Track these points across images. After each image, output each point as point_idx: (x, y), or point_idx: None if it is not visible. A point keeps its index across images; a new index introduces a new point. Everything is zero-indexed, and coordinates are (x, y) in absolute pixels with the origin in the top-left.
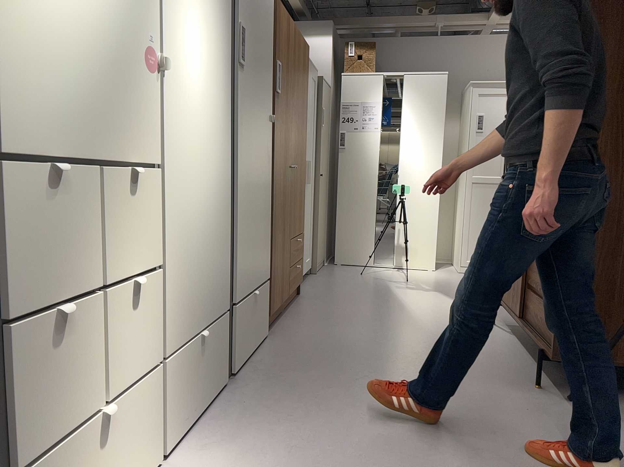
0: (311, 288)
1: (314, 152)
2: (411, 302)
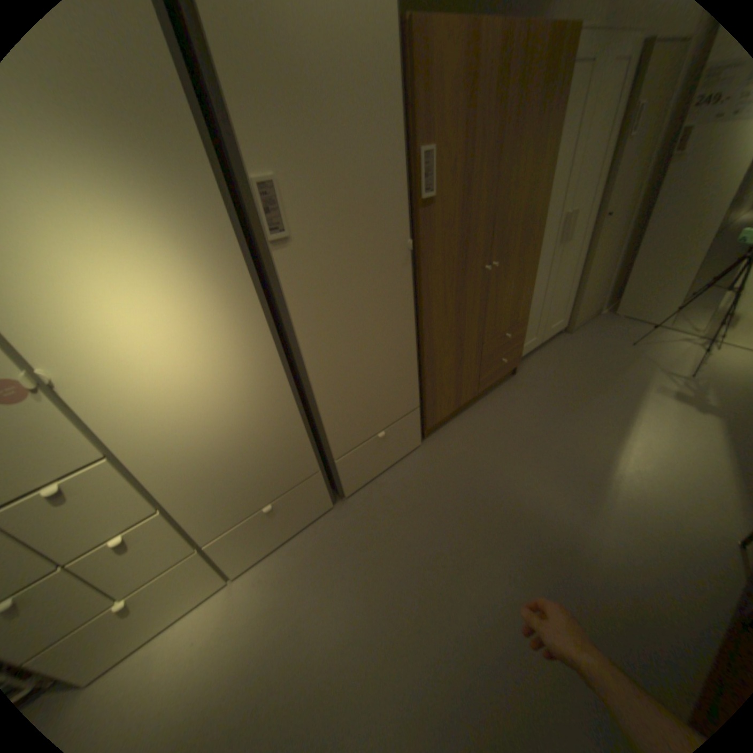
0: (542, 362)
1: (602, 186)
2: (647, 433)
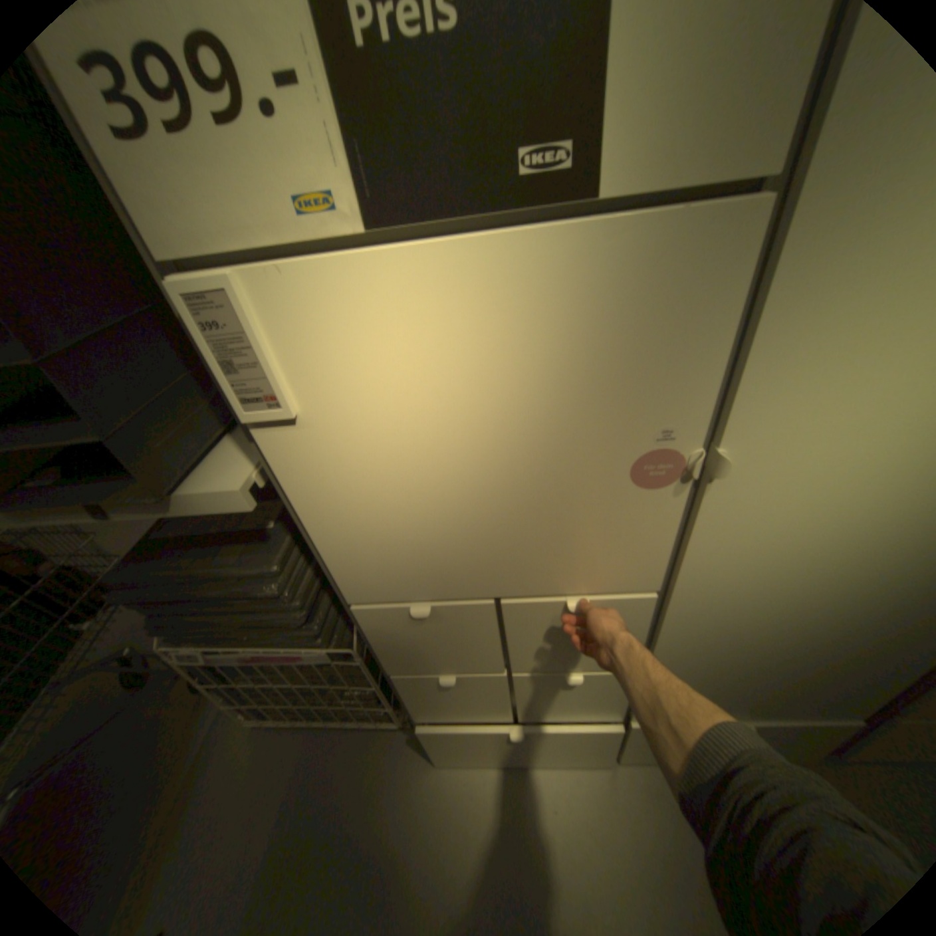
0: None
1: None
2: None
